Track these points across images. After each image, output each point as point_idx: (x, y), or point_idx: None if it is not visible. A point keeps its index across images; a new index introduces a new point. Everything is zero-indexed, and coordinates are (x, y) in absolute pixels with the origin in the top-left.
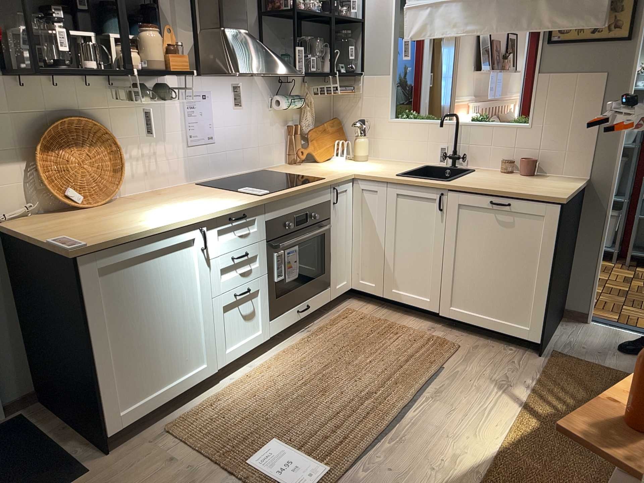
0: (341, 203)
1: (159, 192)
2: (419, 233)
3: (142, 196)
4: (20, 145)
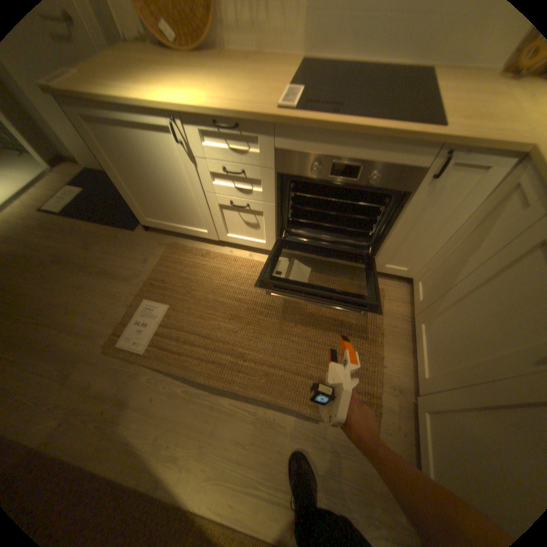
0: (456, 184)
1: (256, 56)
2: (495, 323)
3: (235, 55)
4: None
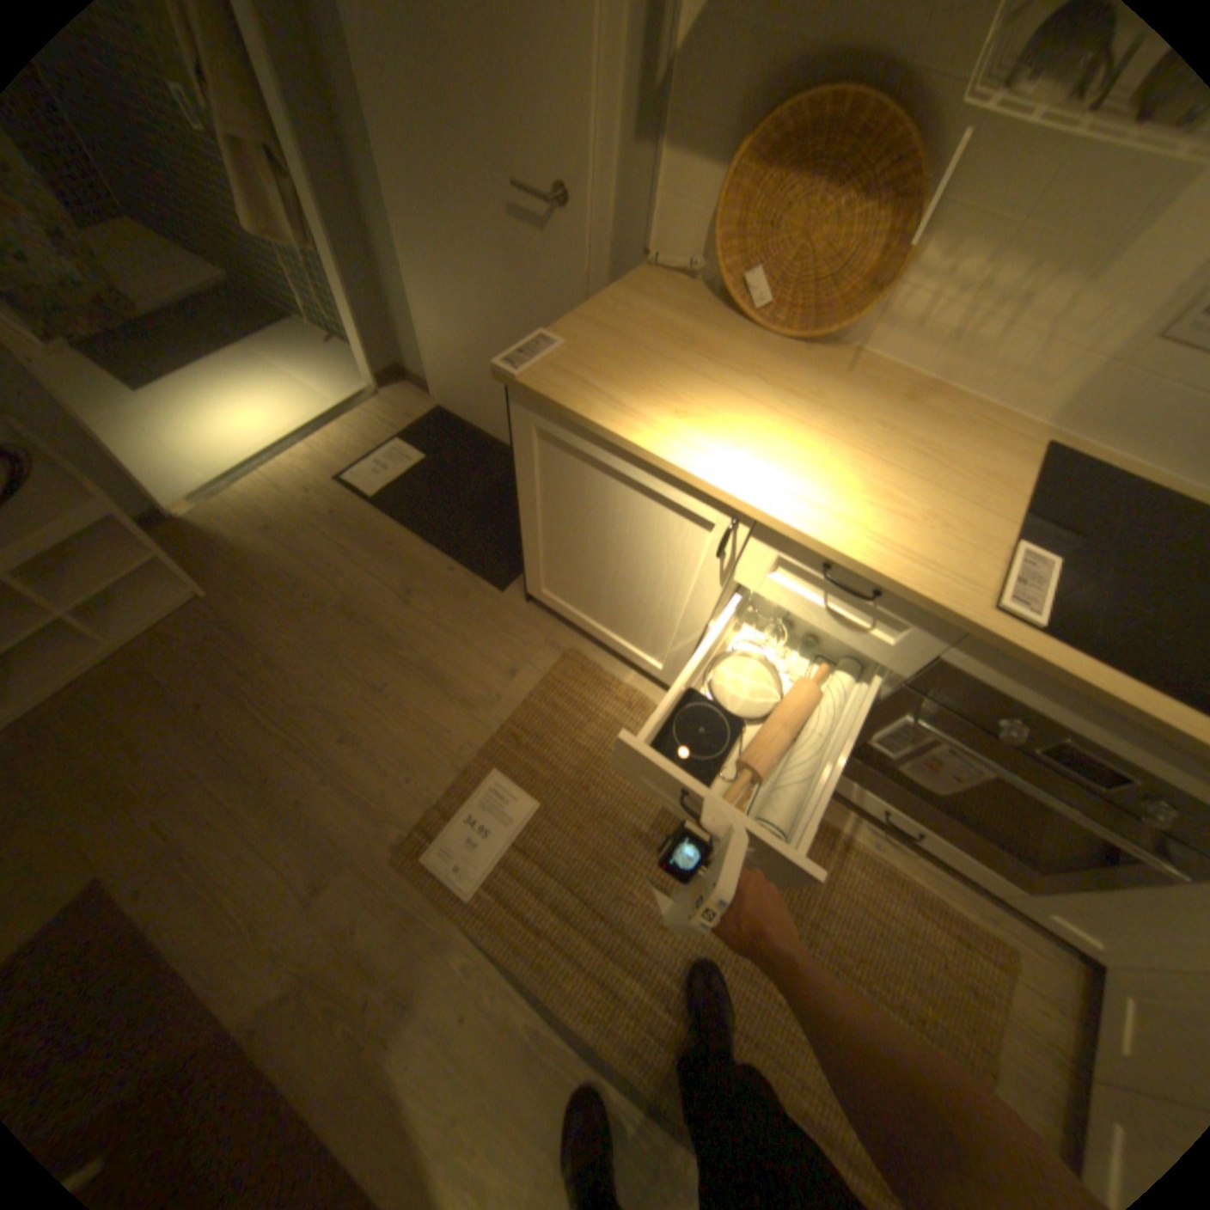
0: None
1: (938, 393)
2: None
3: (889, 374)
4: (741, 119)
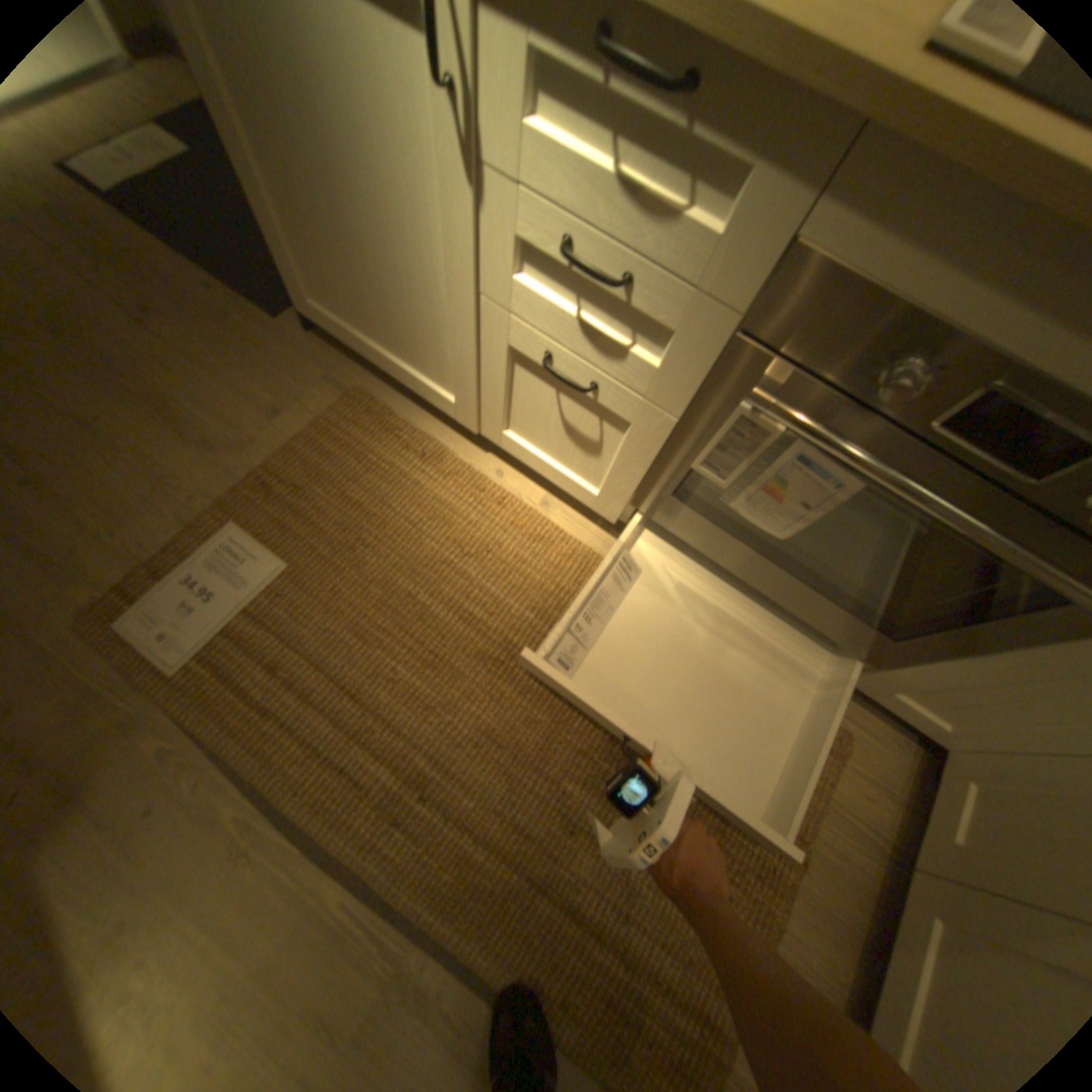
0: None
1: None
2: None
3: None
4: None
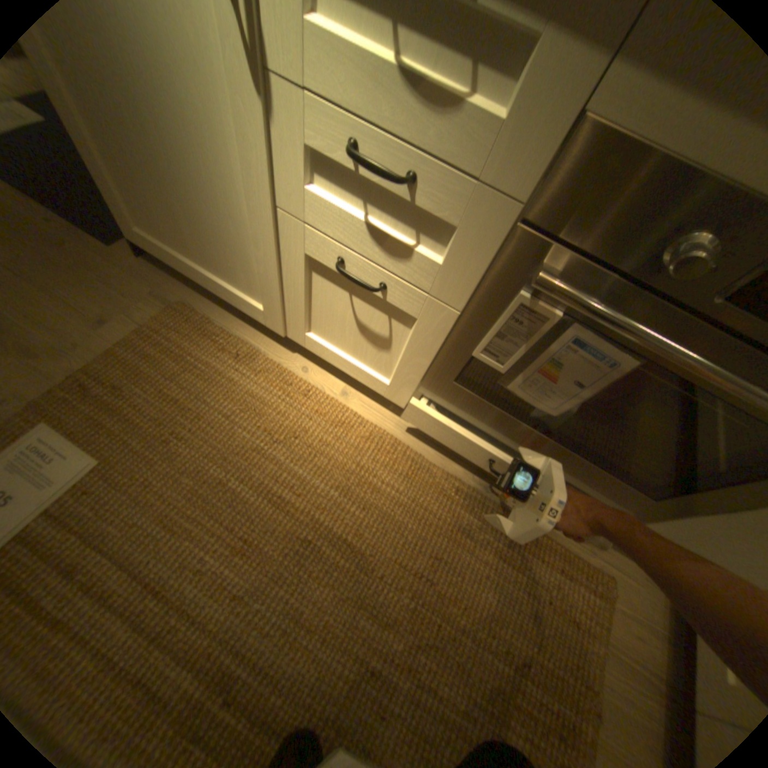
0: None
1: None
2: None
3: None
4: None
